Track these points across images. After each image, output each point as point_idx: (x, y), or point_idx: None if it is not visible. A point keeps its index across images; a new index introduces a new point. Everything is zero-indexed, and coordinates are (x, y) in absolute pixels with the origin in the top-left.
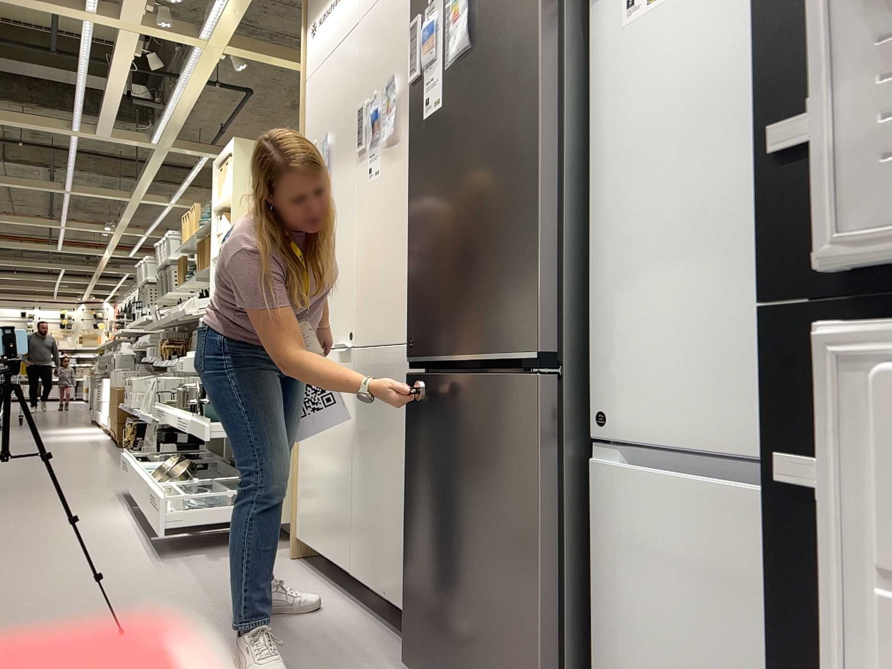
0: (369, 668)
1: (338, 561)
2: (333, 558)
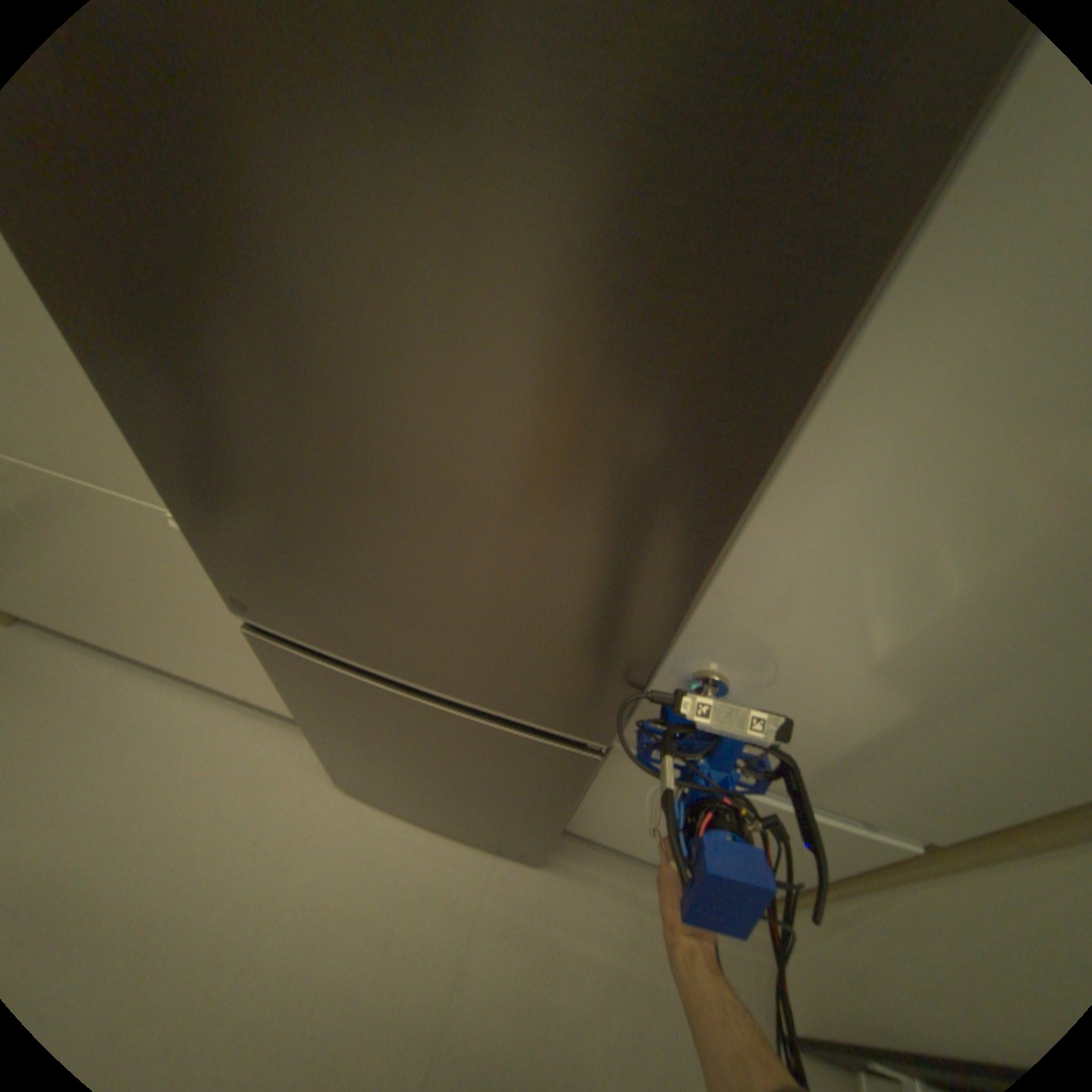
0: (288, 793)
1: (124, 653)
2: (108, 647)
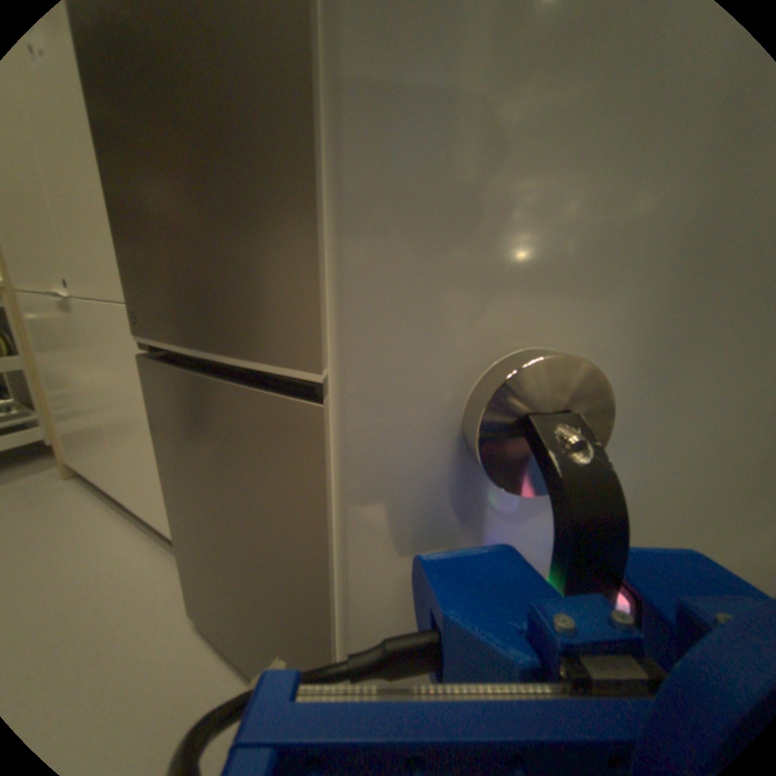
0: (150, 621)
1: (108, 493)
2: (102, 489)
